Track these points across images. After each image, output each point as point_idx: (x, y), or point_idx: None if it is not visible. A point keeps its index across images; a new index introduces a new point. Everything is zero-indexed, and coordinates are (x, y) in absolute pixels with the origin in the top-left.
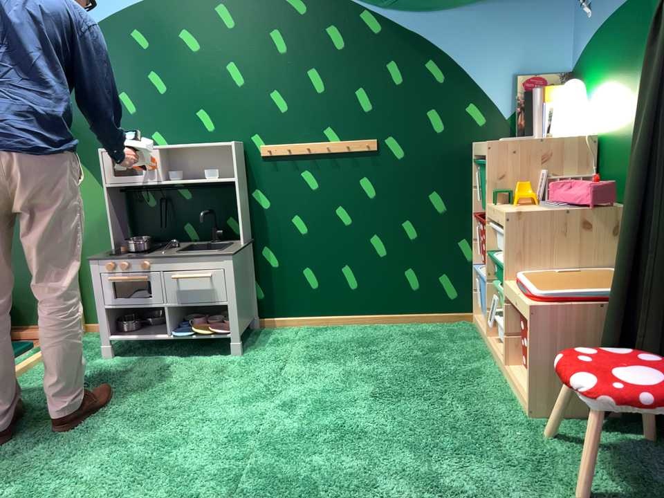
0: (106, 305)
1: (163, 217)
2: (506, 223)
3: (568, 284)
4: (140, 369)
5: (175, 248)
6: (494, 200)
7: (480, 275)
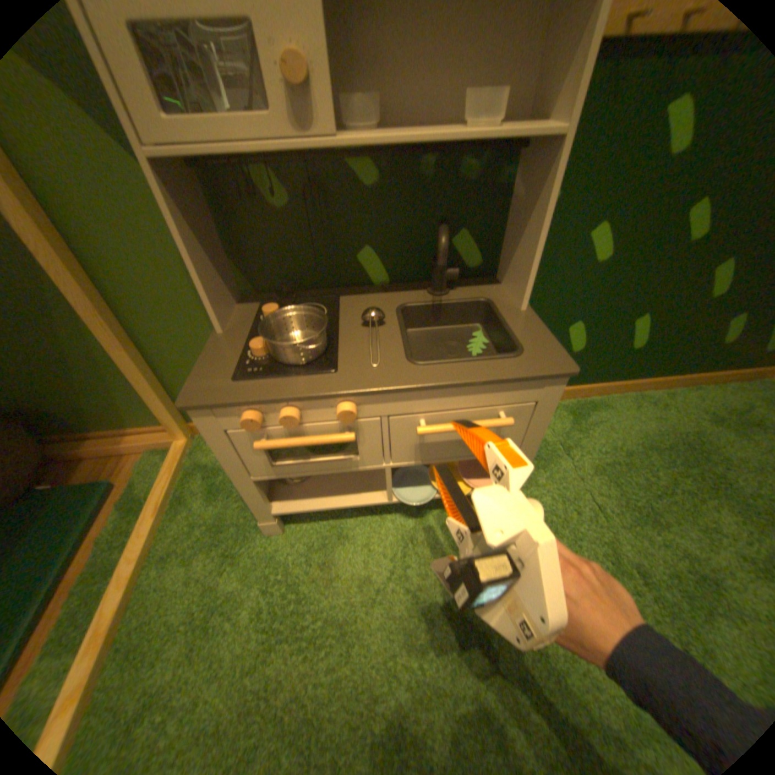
0: (257, 476)
1: (313, 236)
2: None
3: None
4: (355, 563)
5: (385, 333)
6: None
7: None
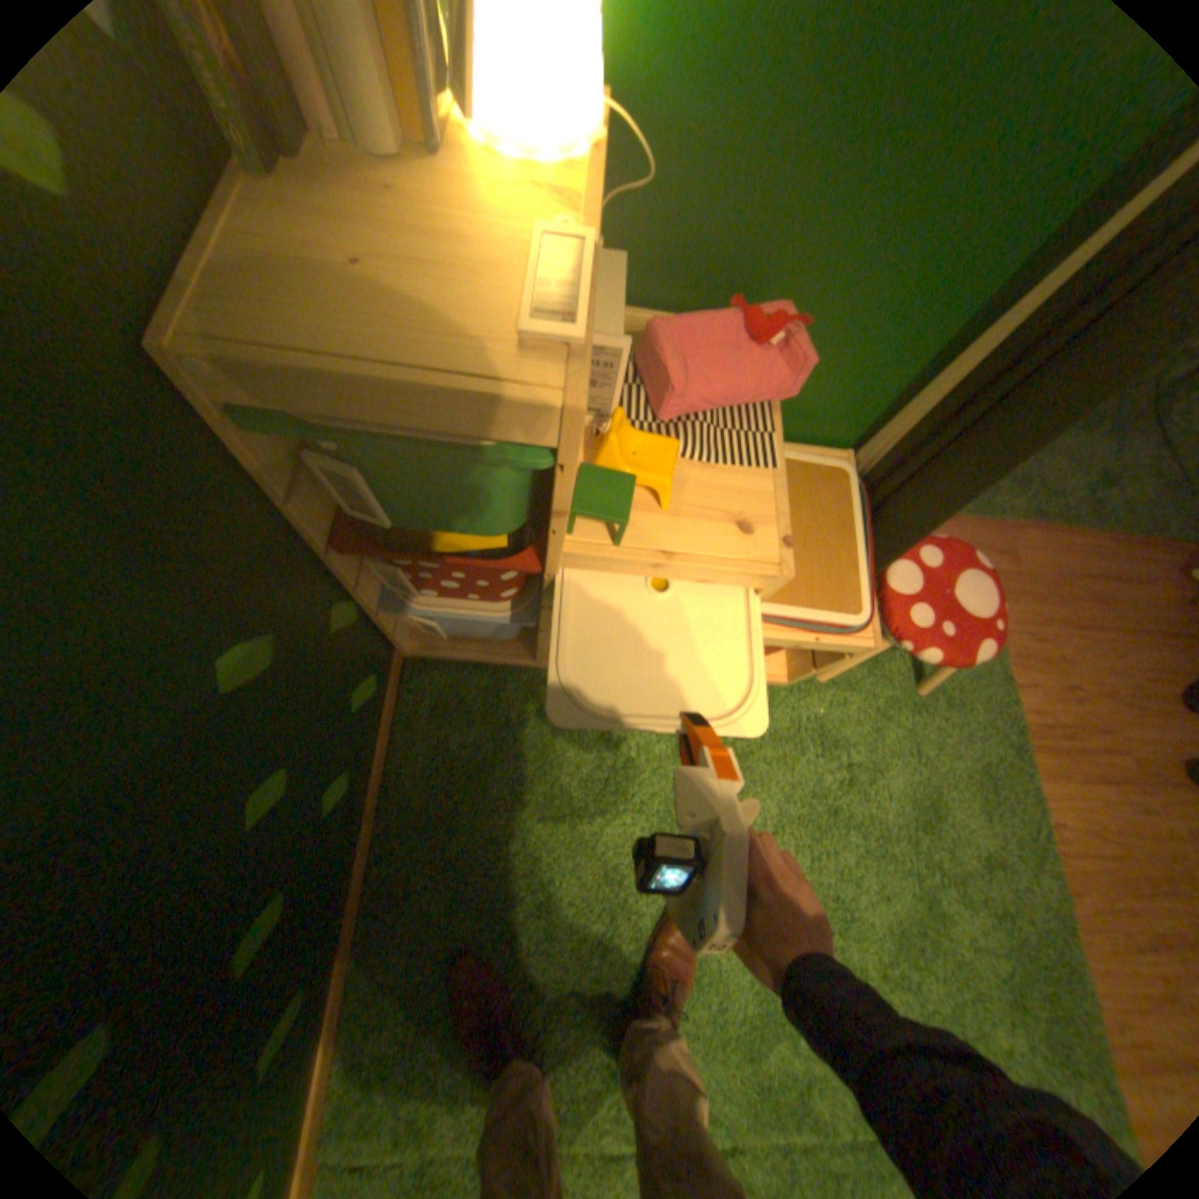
0: None
1: None
2: (779, 582)
3: (820, 554)
4: None
5: None
6: (566, 522)
7: (483, 625)
